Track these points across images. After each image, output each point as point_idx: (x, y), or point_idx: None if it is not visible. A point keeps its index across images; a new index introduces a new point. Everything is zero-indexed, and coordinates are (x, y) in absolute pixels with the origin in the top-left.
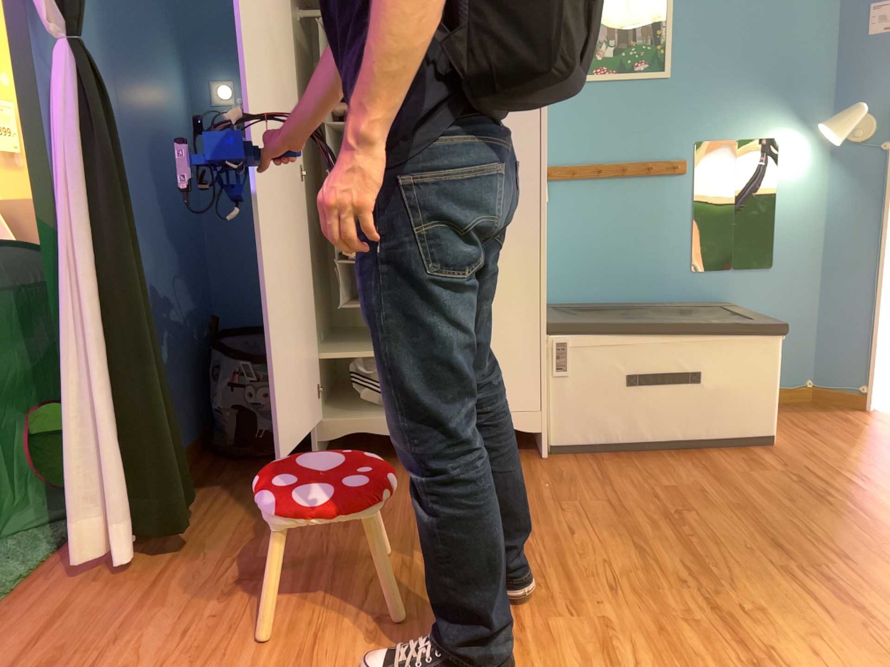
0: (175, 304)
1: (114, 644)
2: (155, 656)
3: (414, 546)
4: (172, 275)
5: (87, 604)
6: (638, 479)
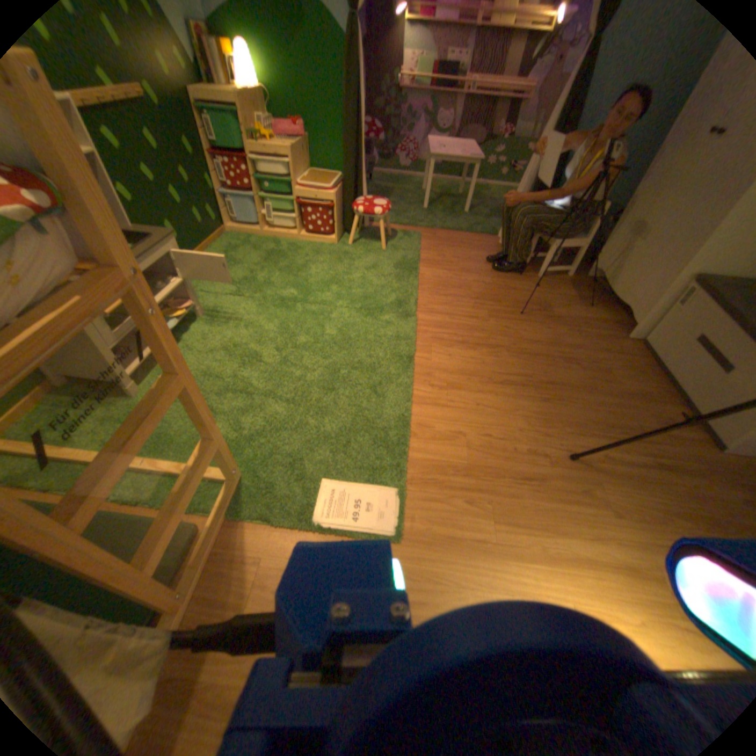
0: (619, 183)
1: (467, 250)
2: (464, 255)
3: (525, 294)
4: (627, 168)
5: (483, 246)
6: (613, 366)
